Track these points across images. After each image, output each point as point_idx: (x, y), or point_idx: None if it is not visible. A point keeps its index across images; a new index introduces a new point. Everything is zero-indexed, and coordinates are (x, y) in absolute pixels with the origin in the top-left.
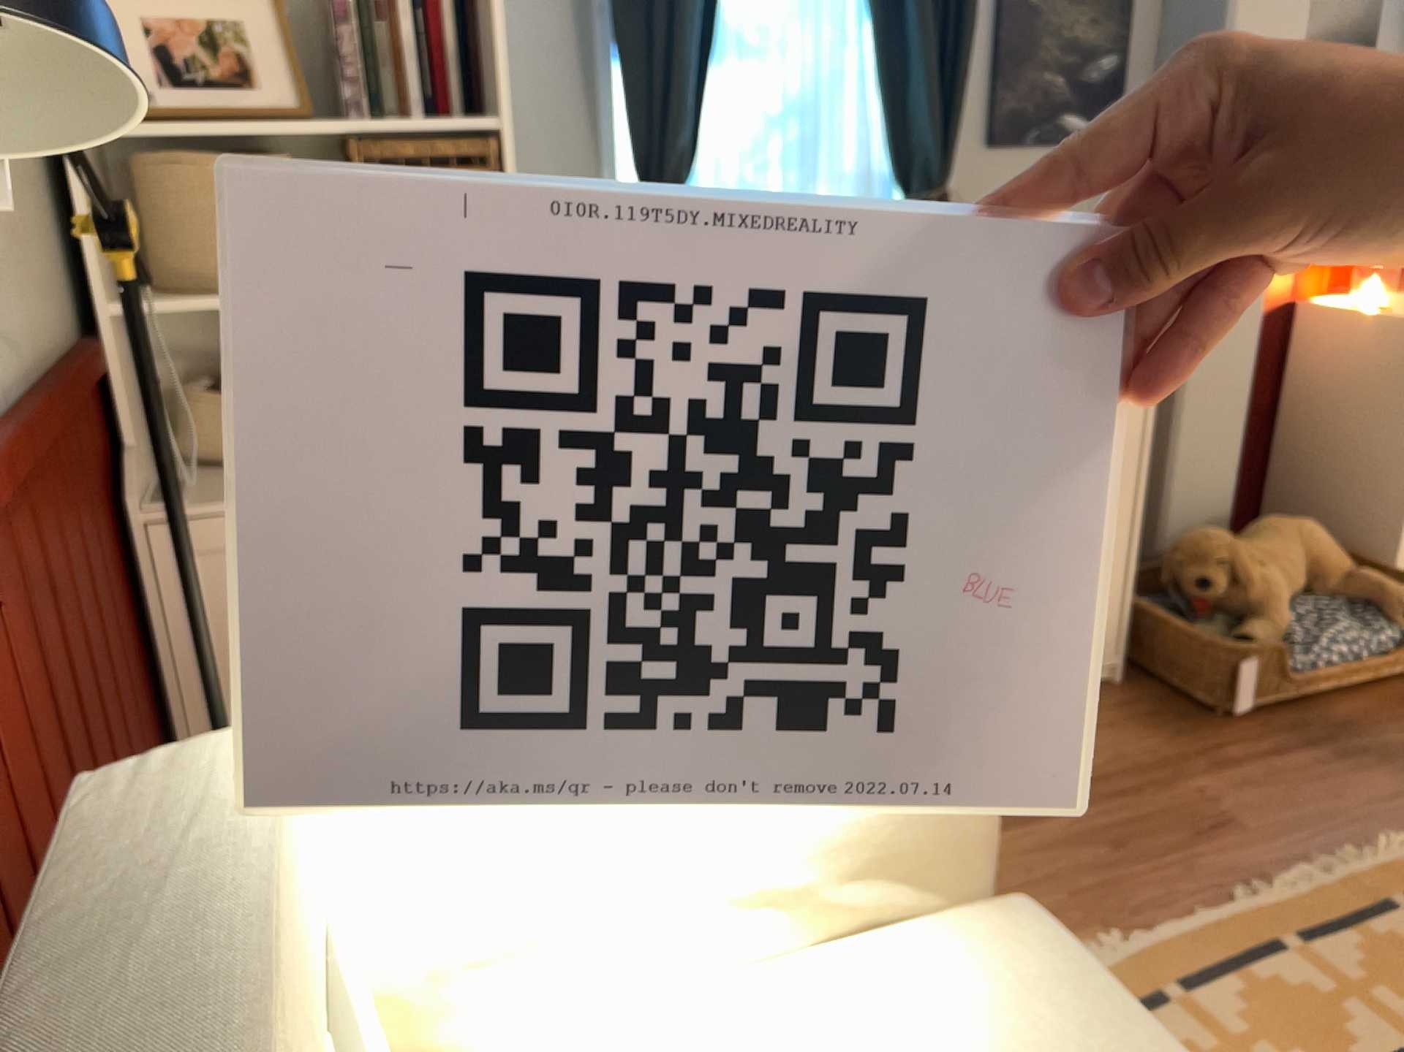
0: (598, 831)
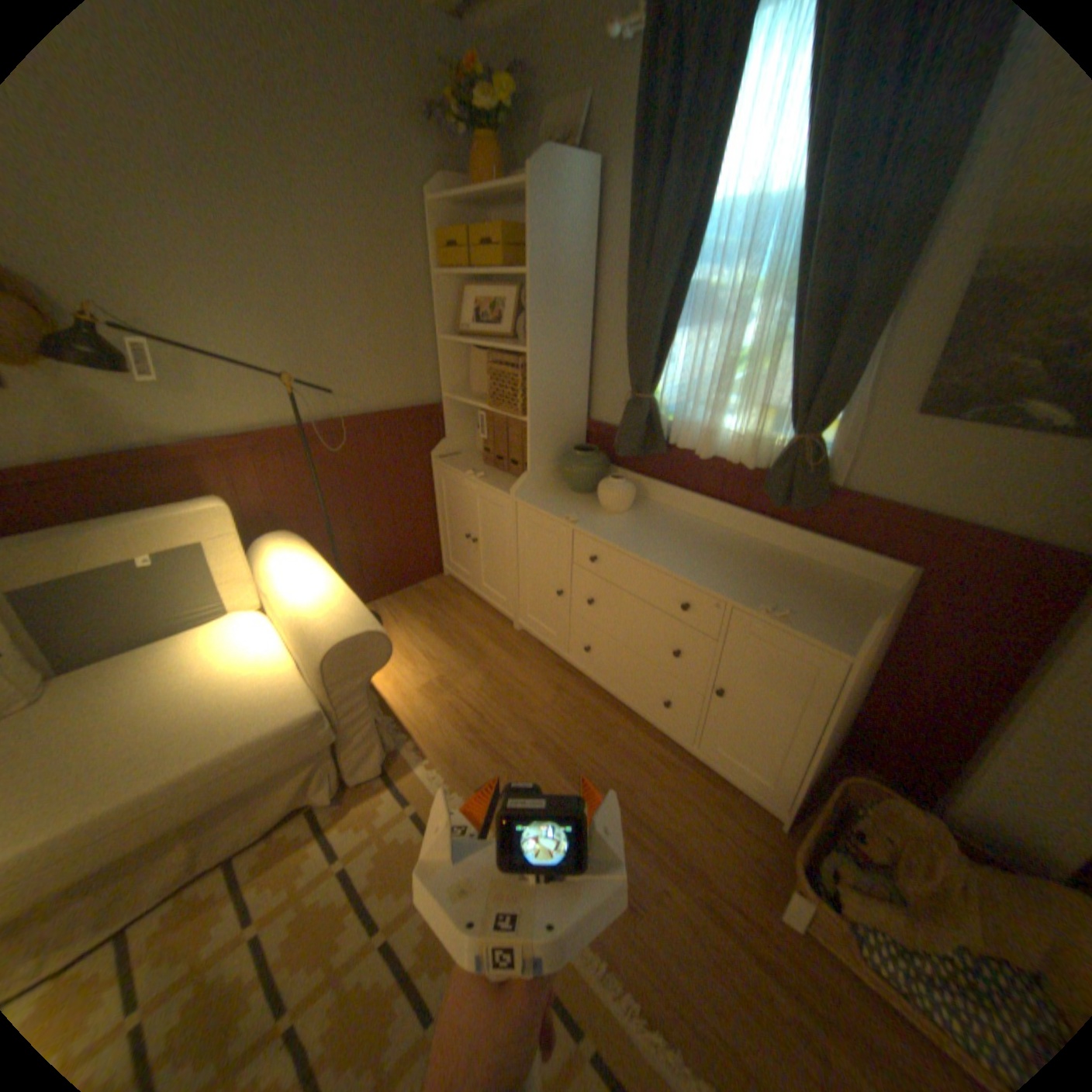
0: (282, 583)
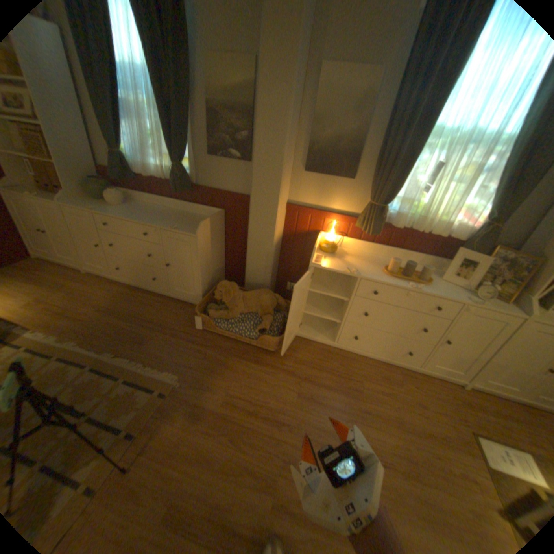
0: None
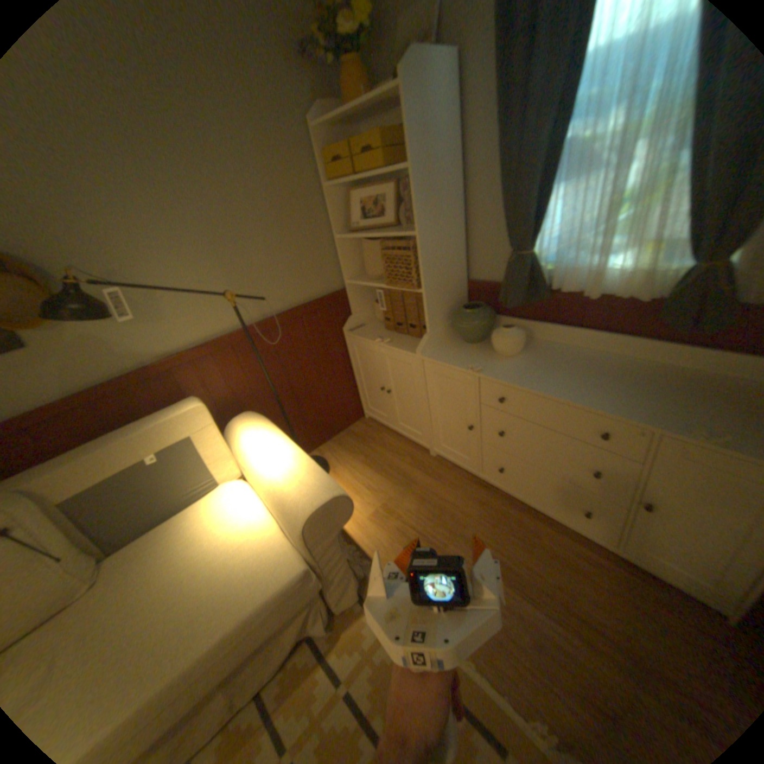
0: (256, 460)
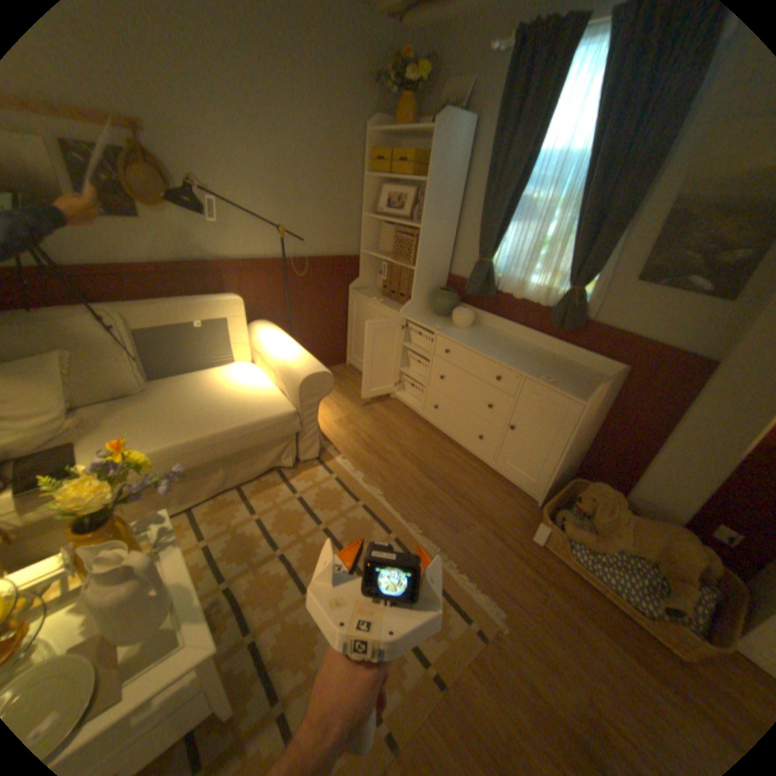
0: (272, 346)
